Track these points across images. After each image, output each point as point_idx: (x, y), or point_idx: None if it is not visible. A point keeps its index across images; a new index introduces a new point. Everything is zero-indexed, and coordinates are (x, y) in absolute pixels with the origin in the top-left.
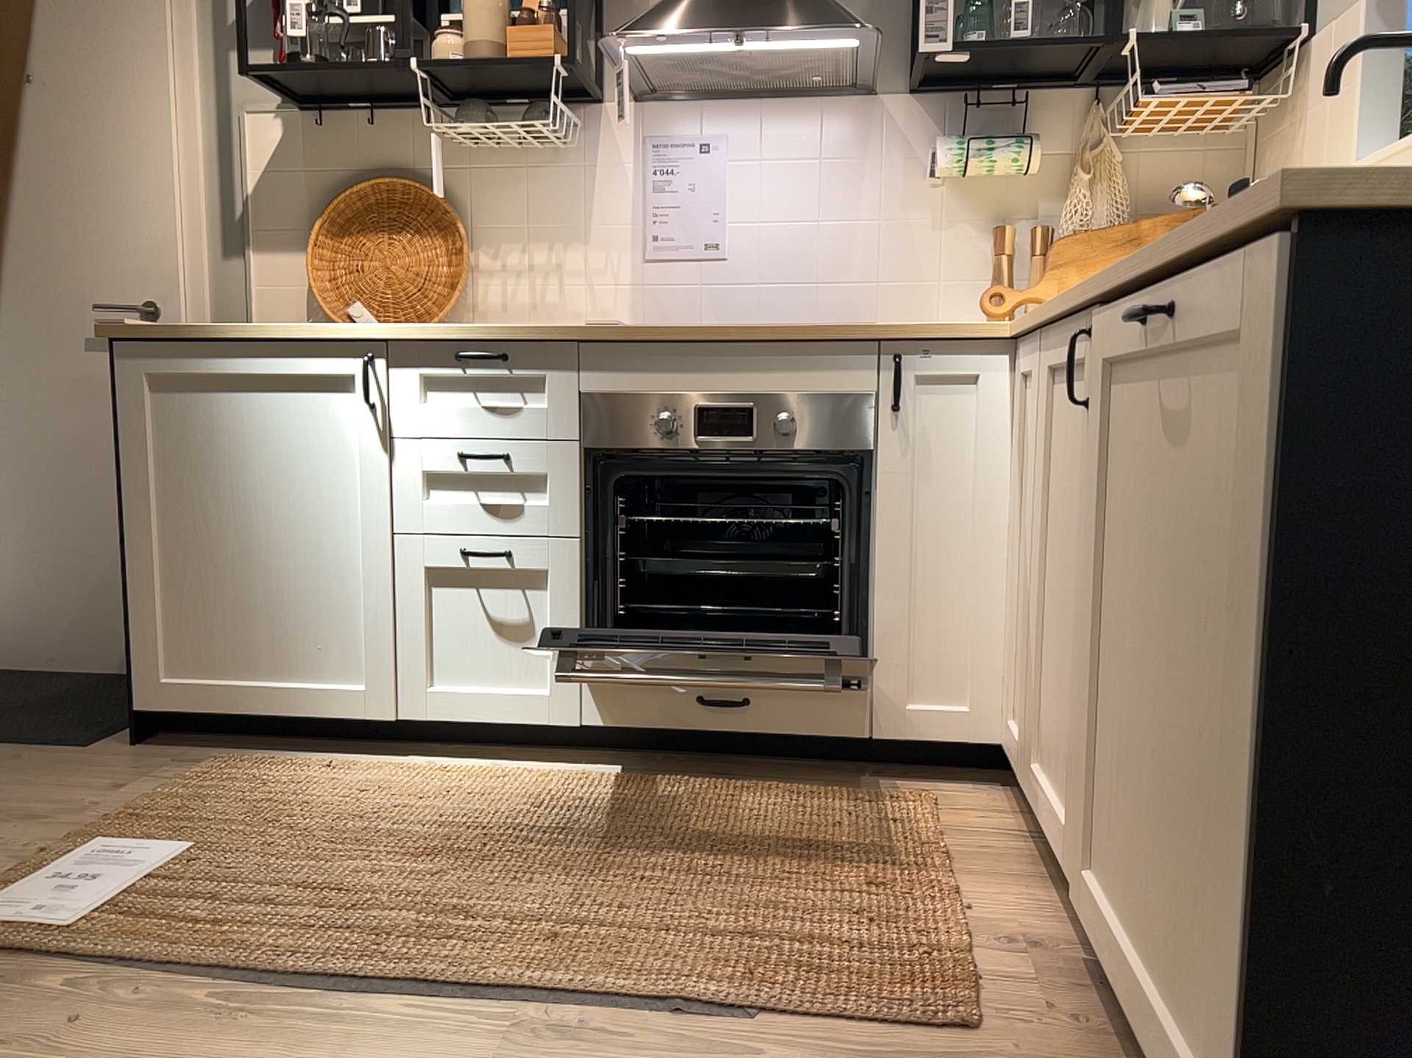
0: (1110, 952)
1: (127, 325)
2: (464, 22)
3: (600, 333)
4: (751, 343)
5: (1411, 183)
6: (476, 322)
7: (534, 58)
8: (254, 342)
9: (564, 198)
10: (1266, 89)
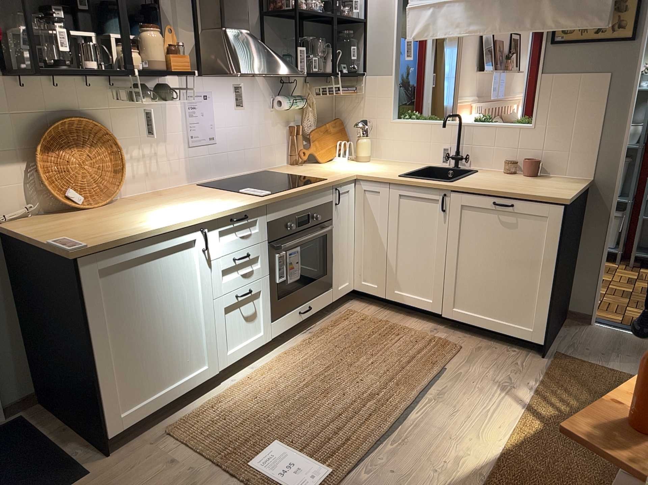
0: (467, 321)
1: (88, 247)
2: (148, 49)
3: (274, 199)
4: (308, 193)
5: (572, 197)
6: (123, 187)
7: (186, 71)
8: (153, 237)
9: (155, 122)
10: (344, 82)
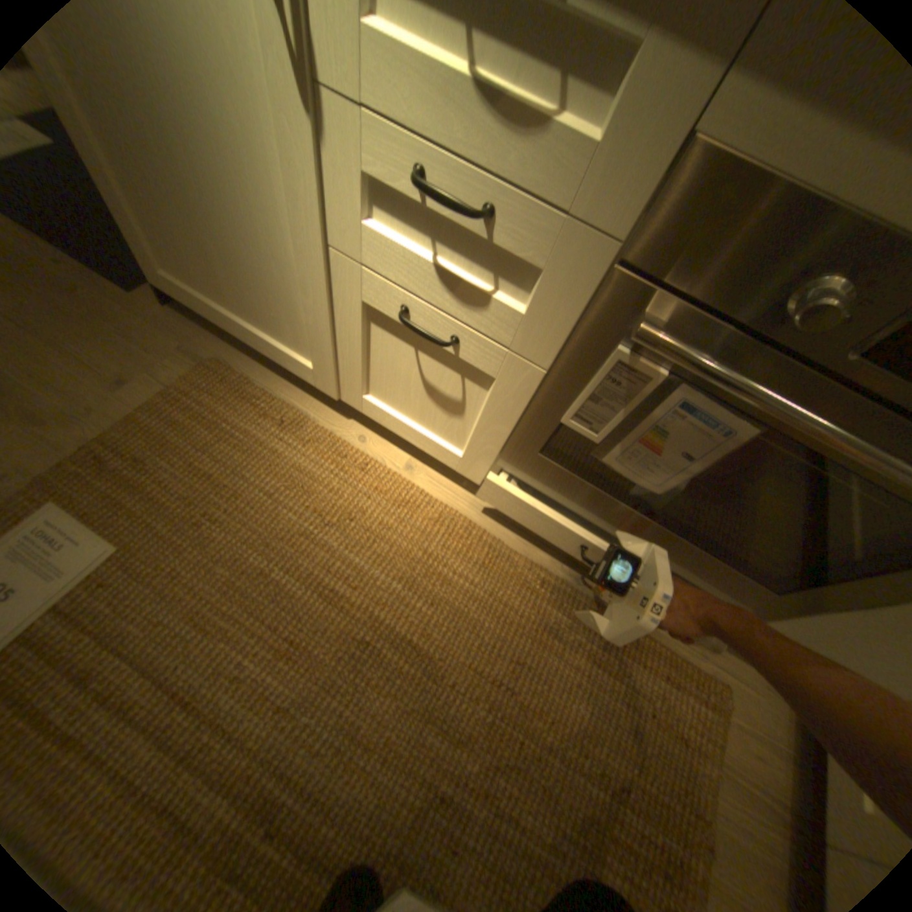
0: None
1: None
2: None
3: None
4: None
5: None
6: None
7: None
8: None
9: None
10: None
